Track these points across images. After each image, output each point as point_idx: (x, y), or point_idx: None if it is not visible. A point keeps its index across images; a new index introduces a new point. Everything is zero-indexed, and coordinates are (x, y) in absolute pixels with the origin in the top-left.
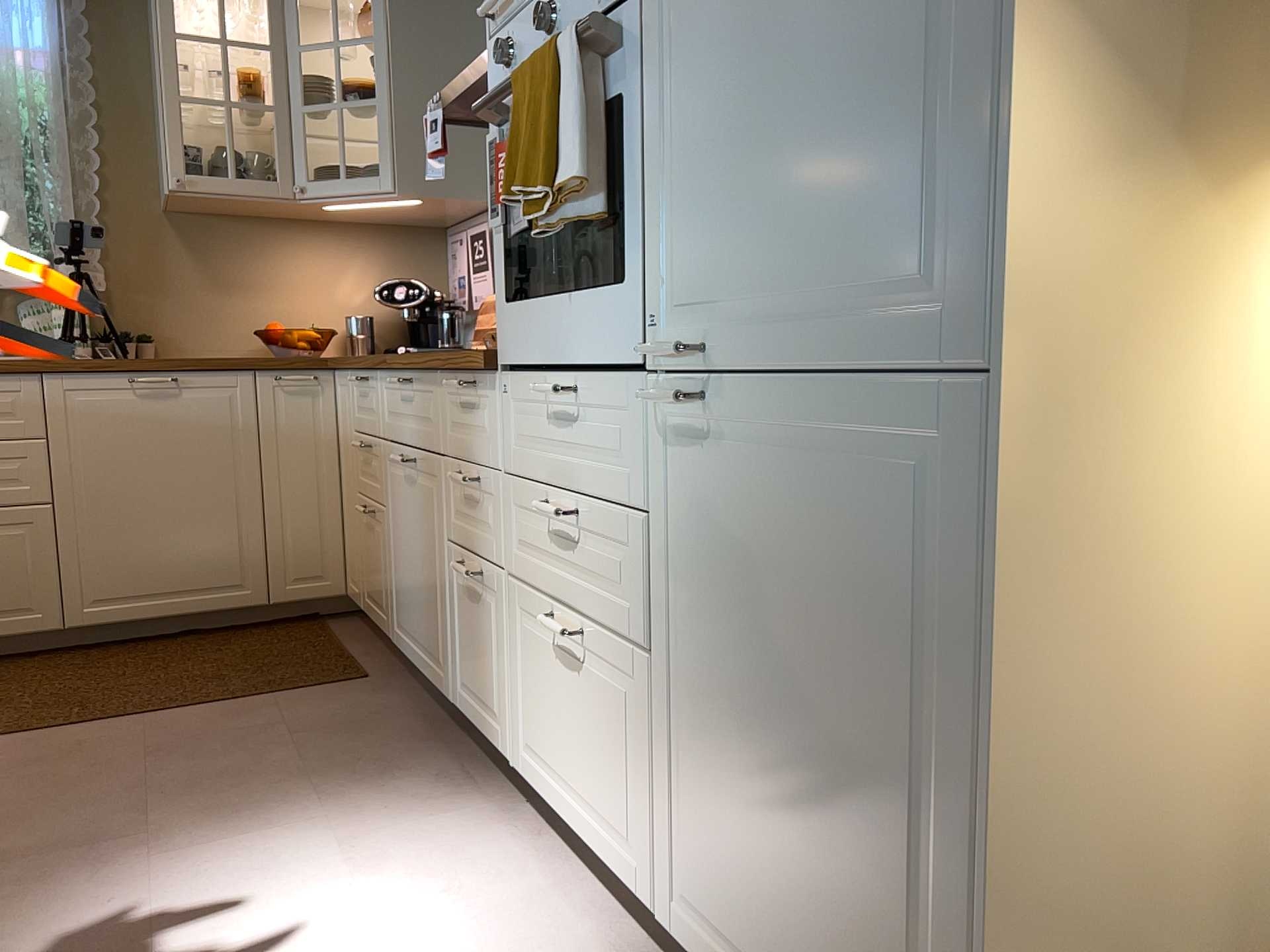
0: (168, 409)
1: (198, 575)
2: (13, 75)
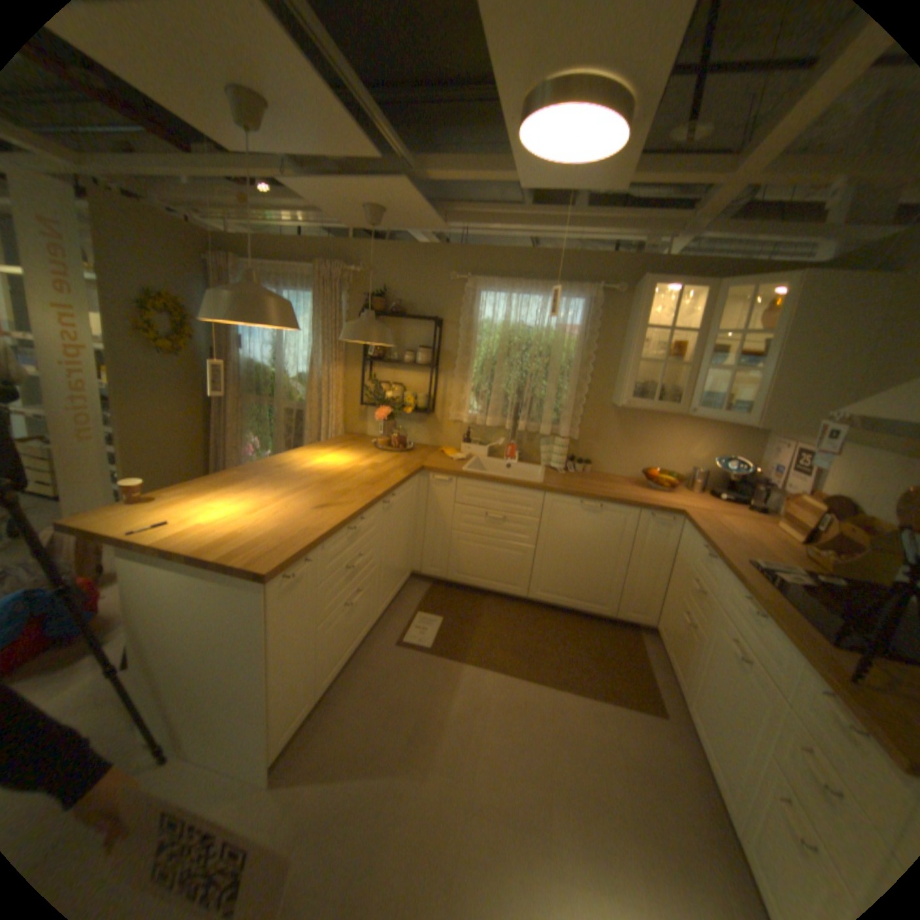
0: (594, 518)
1: (587, 595)
2: (563, 341)
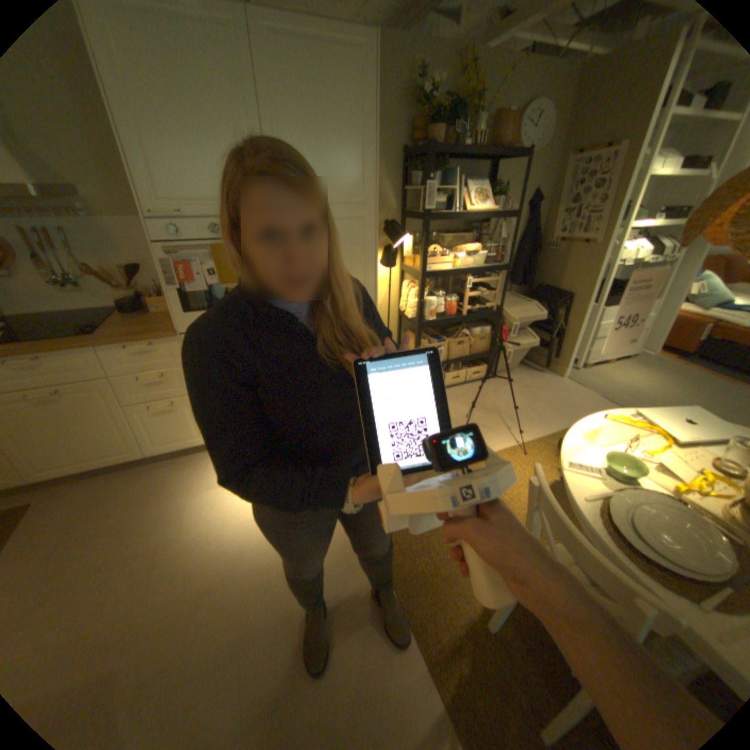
0: None
1: None
2: None
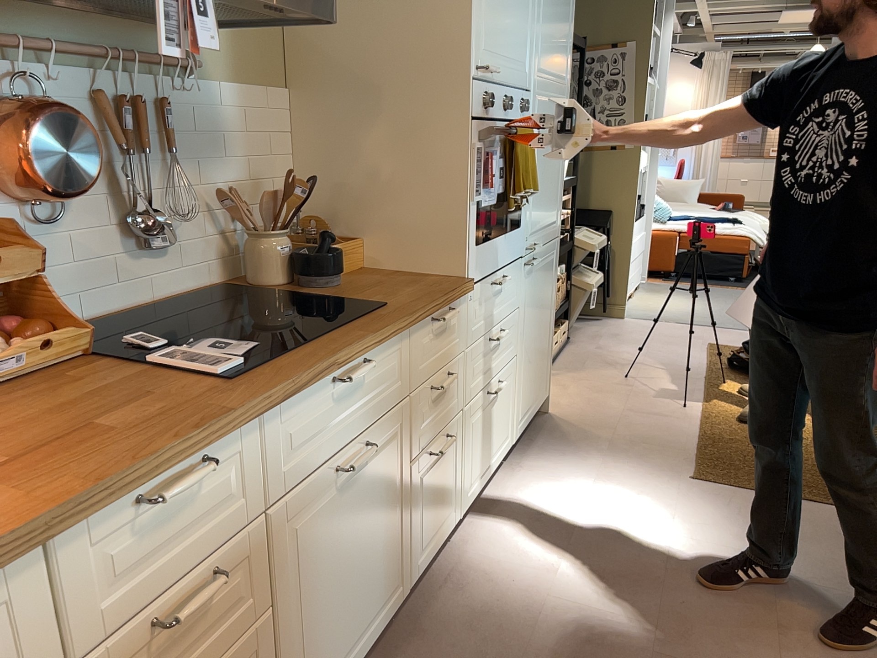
0: None
1: None
2: None
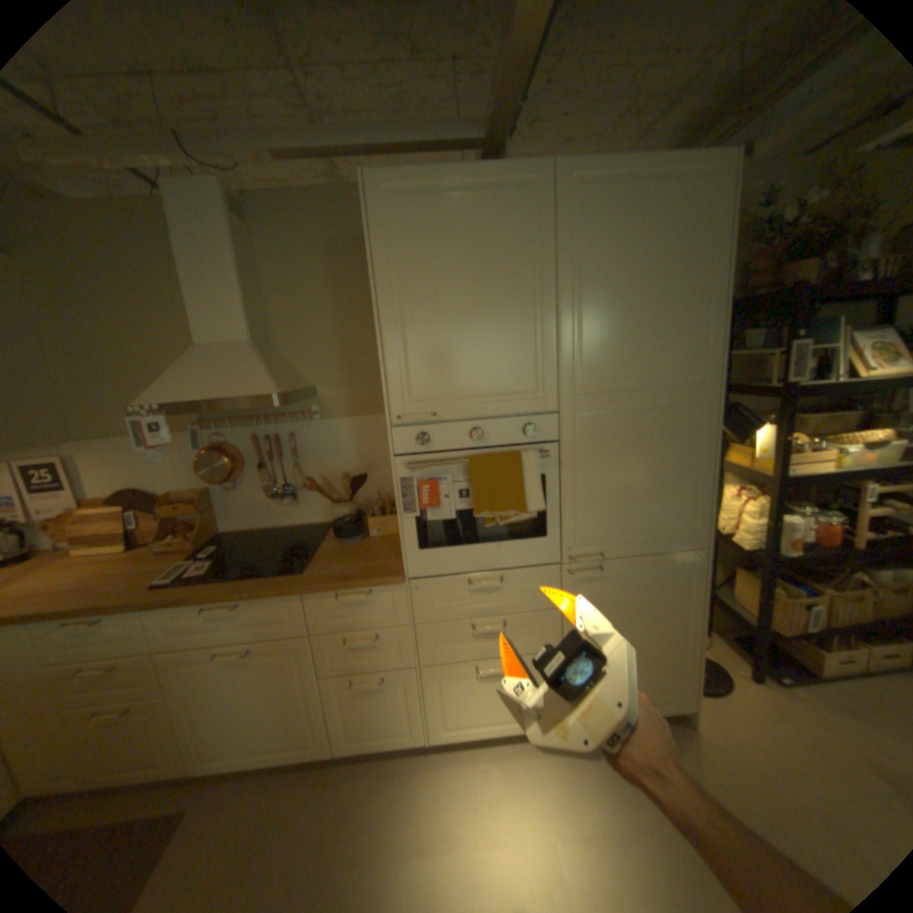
0: None
1: None
2: None
